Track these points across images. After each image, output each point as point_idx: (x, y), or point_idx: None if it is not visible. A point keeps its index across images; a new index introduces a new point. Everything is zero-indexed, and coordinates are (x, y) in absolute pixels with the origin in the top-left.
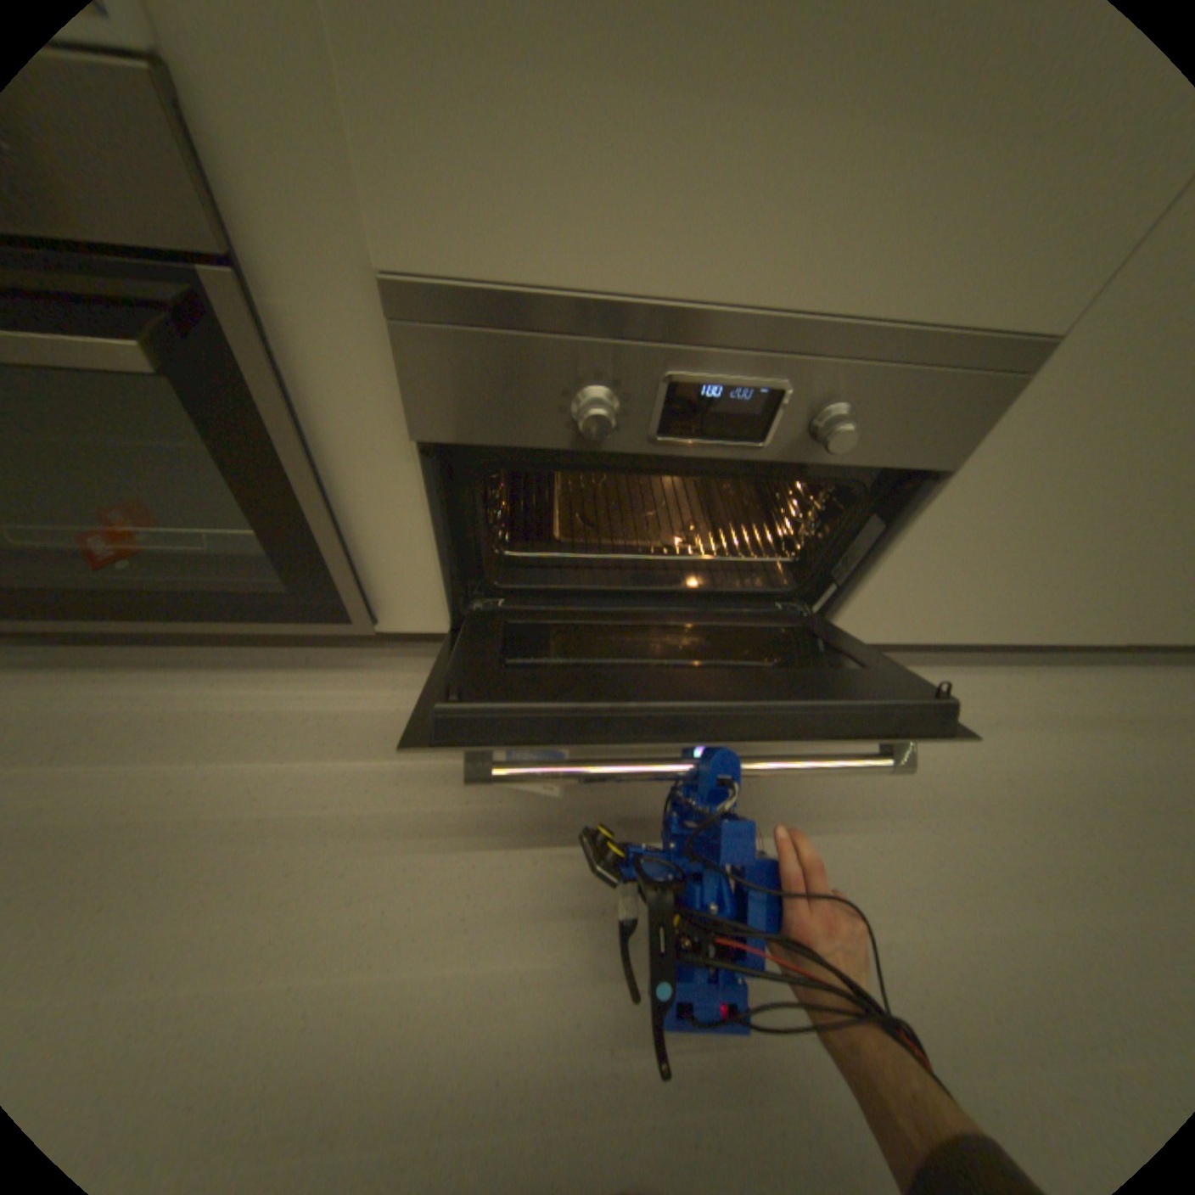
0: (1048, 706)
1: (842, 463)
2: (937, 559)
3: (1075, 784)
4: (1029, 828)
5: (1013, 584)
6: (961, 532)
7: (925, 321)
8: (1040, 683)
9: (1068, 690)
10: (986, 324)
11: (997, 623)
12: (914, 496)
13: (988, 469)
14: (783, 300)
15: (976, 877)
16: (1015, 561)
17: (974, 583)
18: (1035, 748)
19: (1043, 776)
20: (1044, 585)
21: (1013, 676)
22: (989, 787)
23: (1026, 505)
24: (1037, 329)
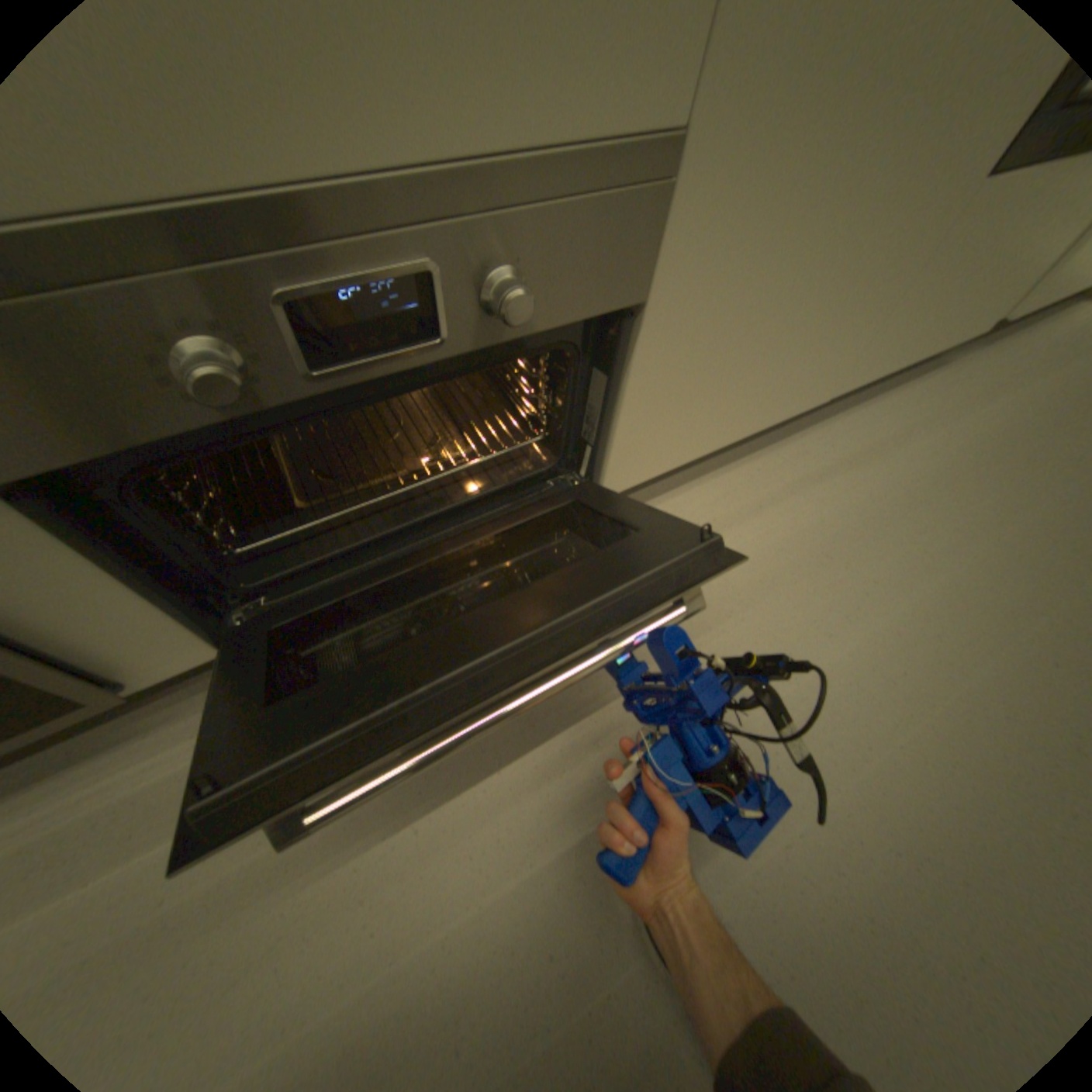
0: (791, 473)
1: (535, 330)
2: (663, 389)
3: (826, 529)
4: (806, 580)
5: (732, 386)
6: (673, 358)
7: (543, 142)
8: (780, 456)
9: (800, 454)
10: (607, 130)
11: (732, 423)
12: (617, 339)
13: (672, 289)
14: (364, 155)
15: (782, 640)
16: (726, 366)
17: (702, 398)
18: (792, 512)
19: (804, 532)
20: (755, 377)
21: (759, 459)
22: (769, 561)
23: (716, 312)
24: (658, 123)
